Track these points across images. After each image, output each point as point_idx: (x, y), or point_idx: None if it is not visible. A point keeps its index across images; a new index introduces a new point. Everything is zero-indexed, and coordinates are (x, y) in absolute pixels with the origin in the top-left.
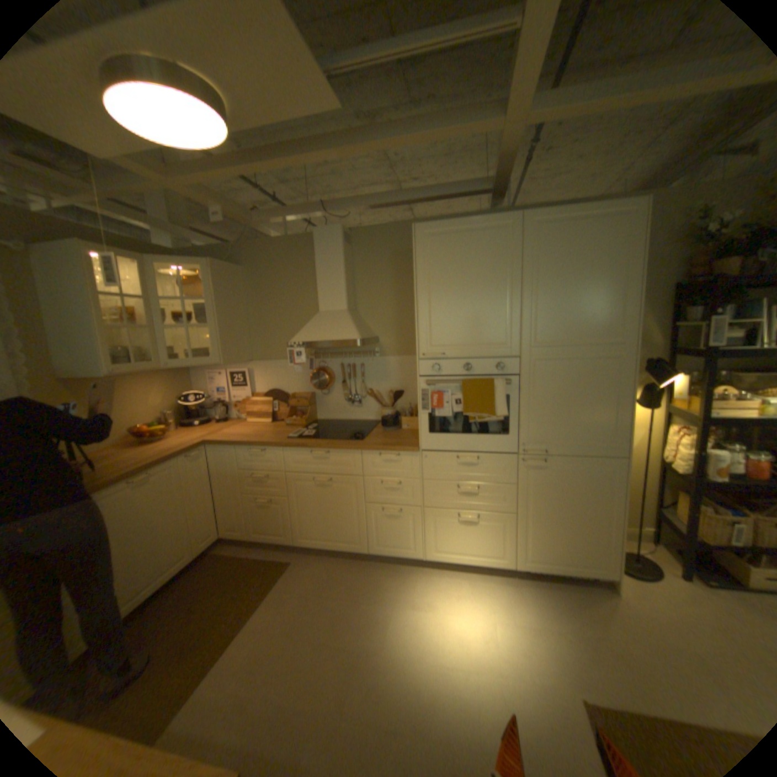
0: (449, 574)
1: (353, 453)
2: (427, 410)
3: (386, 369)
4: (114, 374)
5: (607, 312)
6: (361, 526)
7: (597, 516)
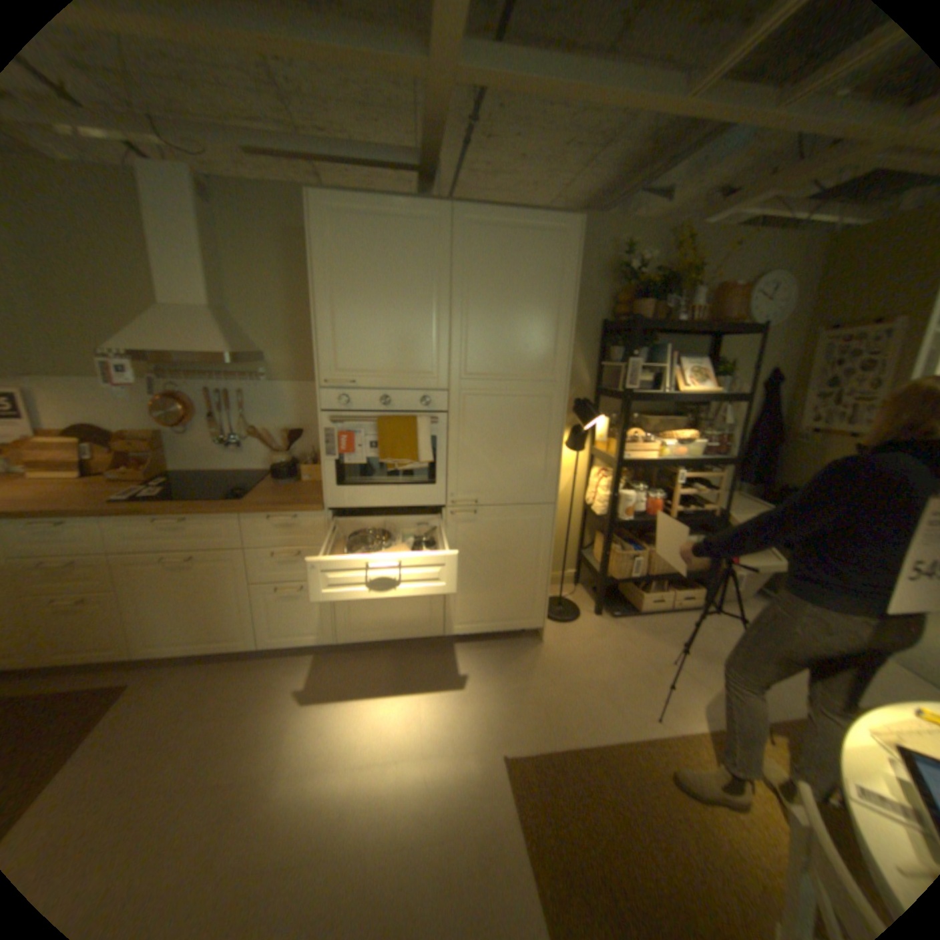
0: (366, 653)
1: (224, 519)
2: (332, 456)
3: (276, 399)
4: None
5: (539, 344)
6: (244, 615)
7: (524, 565)
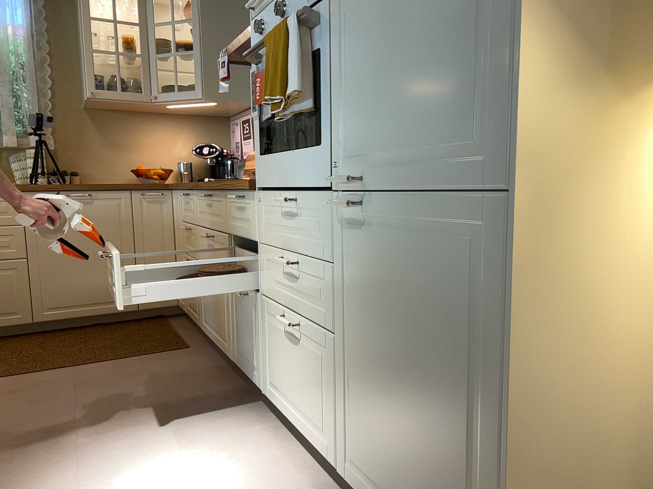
0: (289, 437)
1: (222, 195)
2: (258, 110)
3: None
4: (138, 112)
5: None
6: (229, 313)
7: (456, 391)
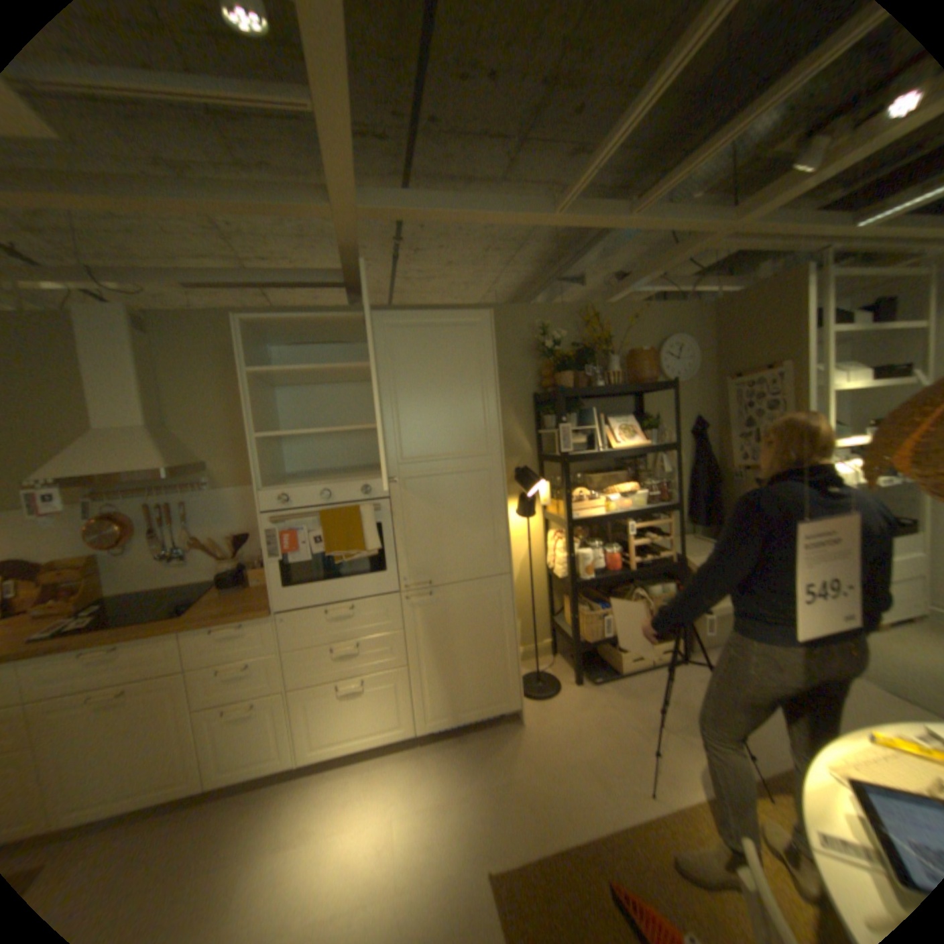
0: (331, 772)
1: (161, 641)
2: (276, 556)
3: (221, 506)
4: None
5: (469, 422)
6: (187, 750)
7: (490, 643)
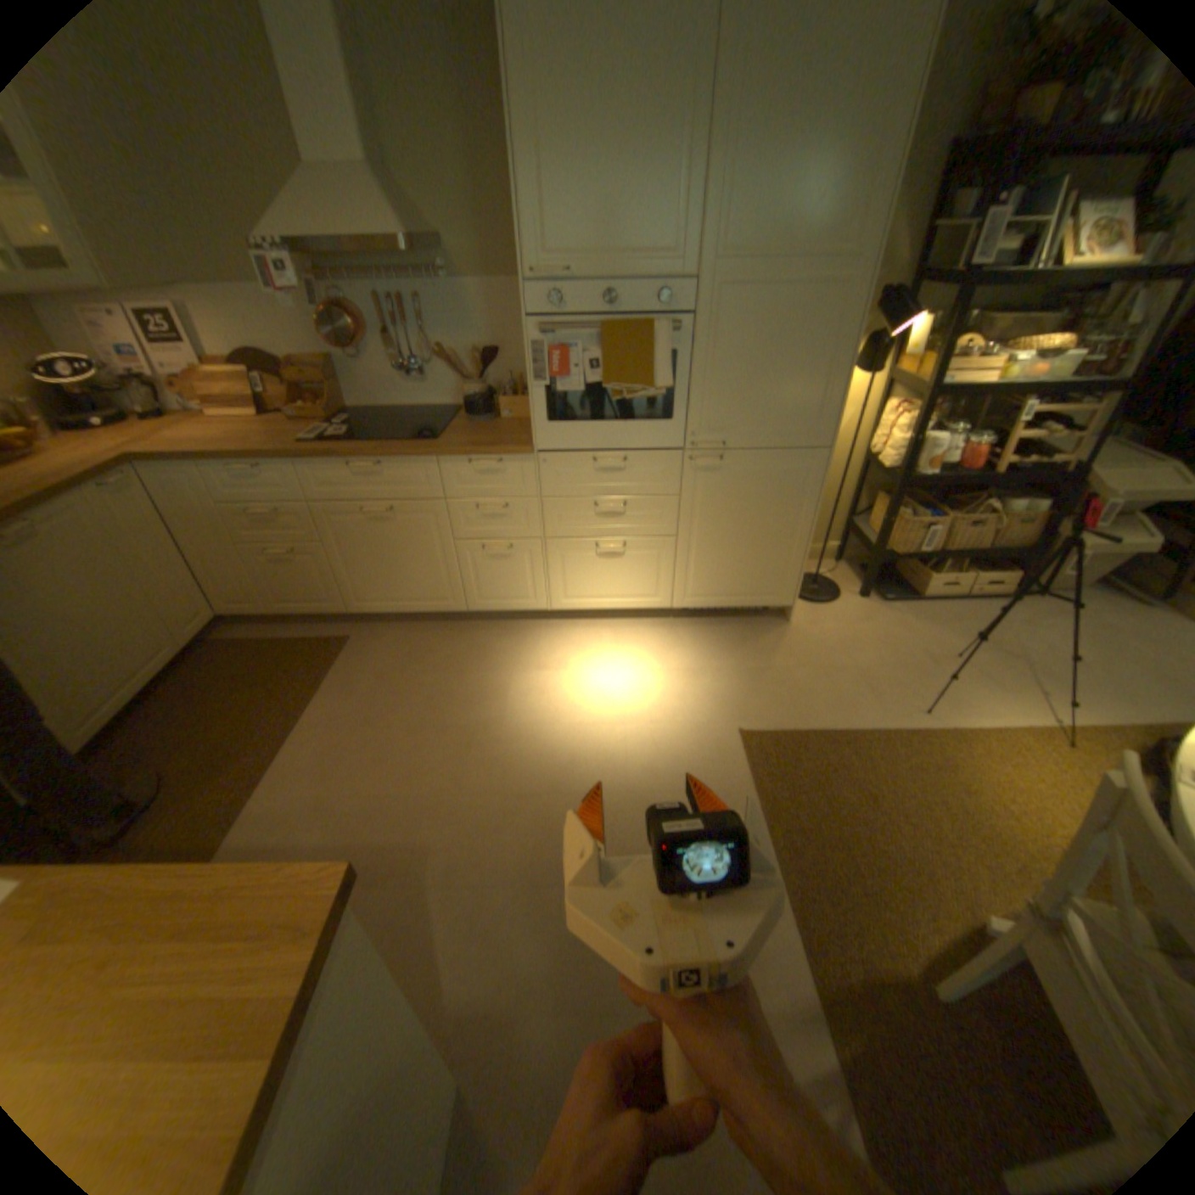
0: (583, 622)
1: (422, 463)
2: (543, 381)
3: (462, 305)
4: None
5: (846, 190)
6: (453, 574)
7: (778, 530)
